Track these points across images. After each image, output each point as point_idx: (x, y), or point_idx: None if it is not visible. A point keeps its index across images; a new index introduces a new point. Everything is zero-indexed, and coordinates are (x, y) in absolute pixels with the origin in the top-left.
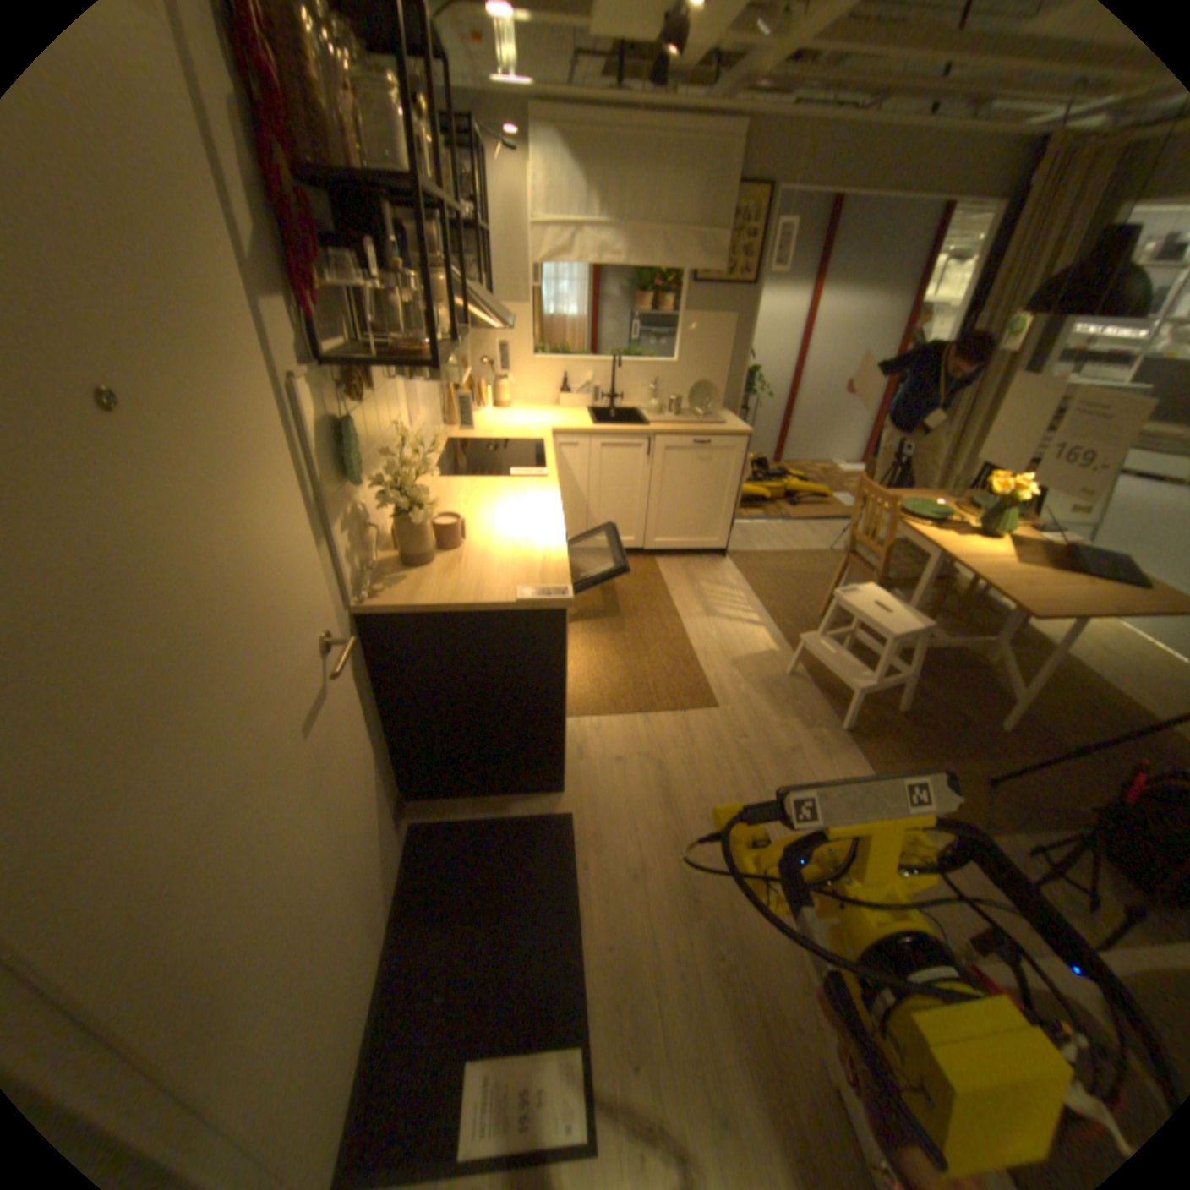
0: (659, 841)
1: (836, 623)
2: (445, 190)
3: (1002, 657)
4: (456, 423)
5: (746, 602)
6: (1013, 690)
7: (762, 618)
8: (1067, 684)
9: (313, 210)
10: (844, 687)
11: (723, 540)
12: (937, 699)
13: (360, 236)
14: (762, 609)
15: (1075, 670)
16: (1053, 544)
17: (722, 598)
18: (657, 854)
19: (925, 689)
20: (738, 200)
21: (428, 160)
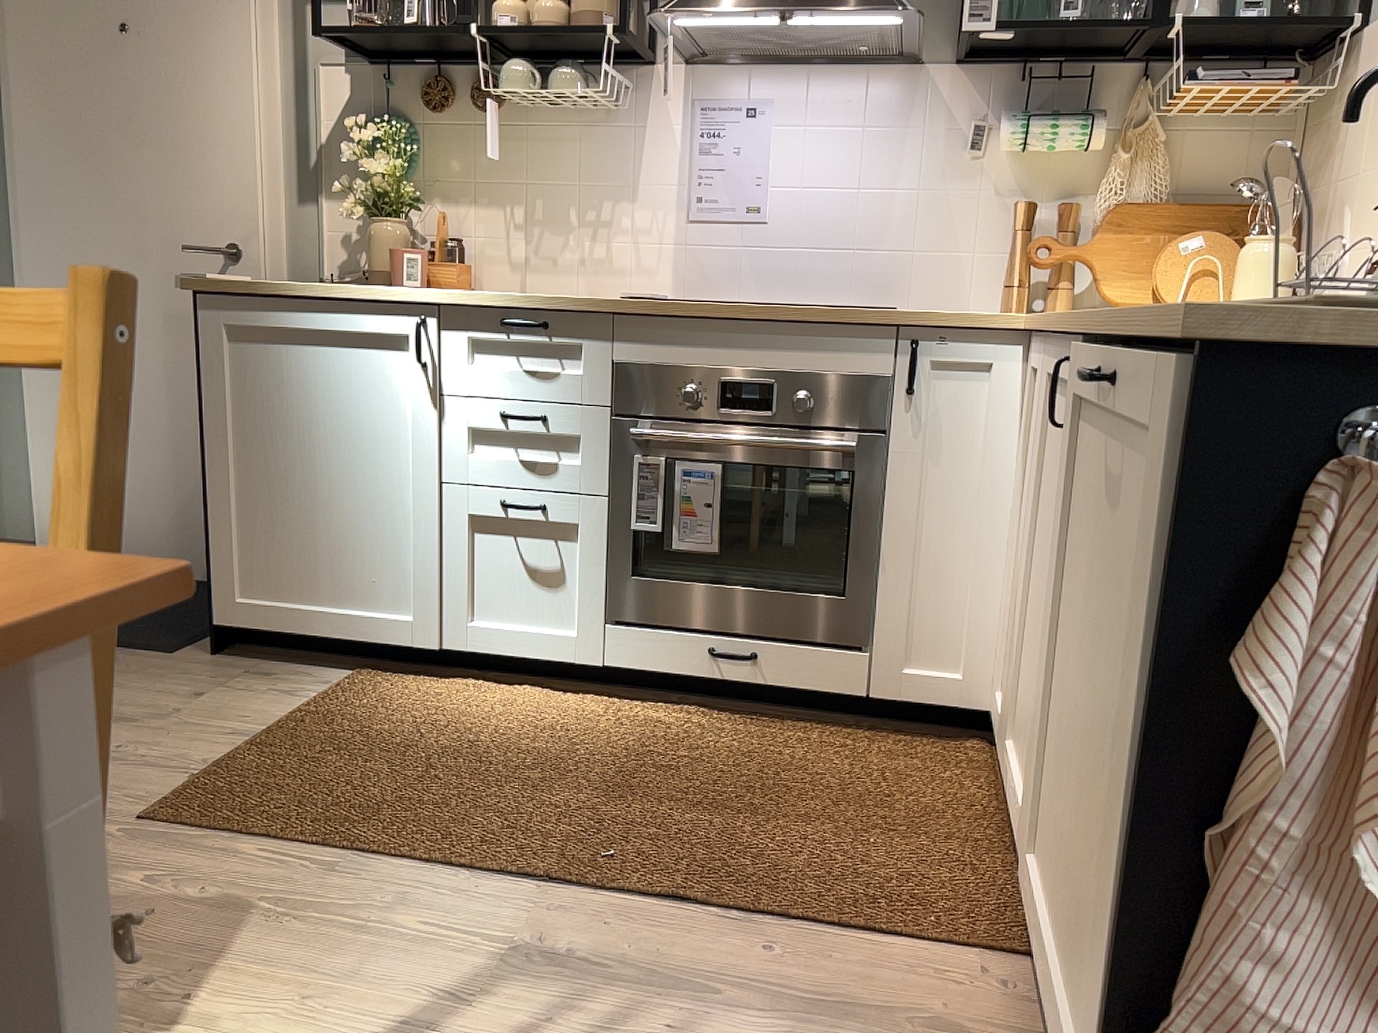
0: None
1: None
2: None
3: None
4: (1015, 310)
5: None
6: None
7: None
8: None
9: None
10: None
11: None
12: None
13: None
14: None
15: None
16: None
17: None
18: None
19: None
20: None
21: None
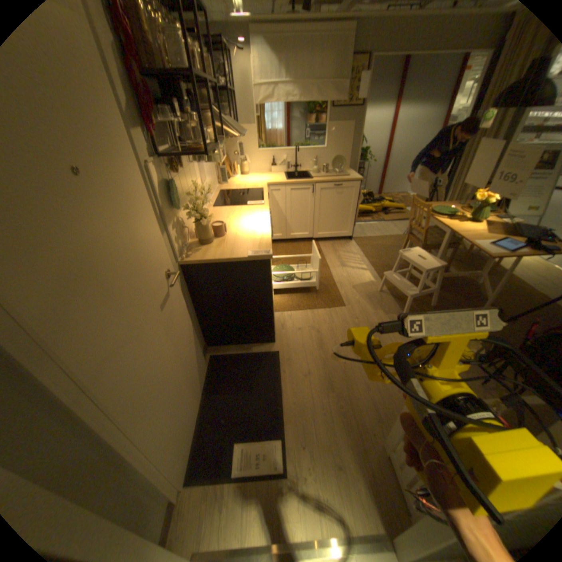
0: (315, 362)
1: (402, 268)
2: (207, 73)
3: (483, 281)
4: (223, 183)
5: (360, 260)
6: (487, 296)
7: (367, 267)
8: (515, 292)
9: (149, 88)
10: (404, 296)
11: (350, 233)
12: (449, 301)
13: (170, 98)
14: (367, 263)
15: (520, 286)
16: (506, 224)
17: (348, 259)
18: (314, 367)
19: (443, 296)
20: (354, 64)
21: (198, 60)
